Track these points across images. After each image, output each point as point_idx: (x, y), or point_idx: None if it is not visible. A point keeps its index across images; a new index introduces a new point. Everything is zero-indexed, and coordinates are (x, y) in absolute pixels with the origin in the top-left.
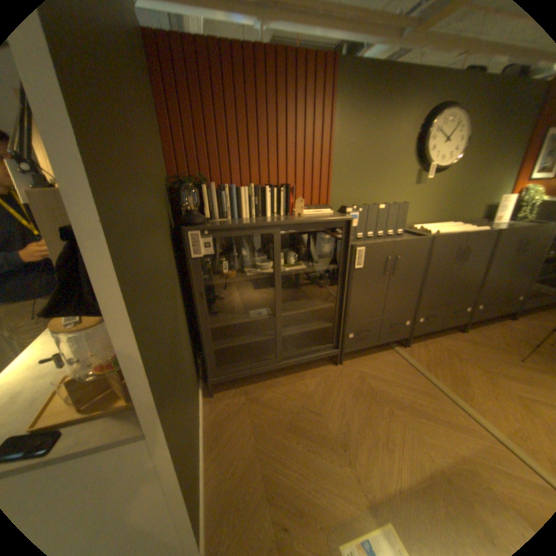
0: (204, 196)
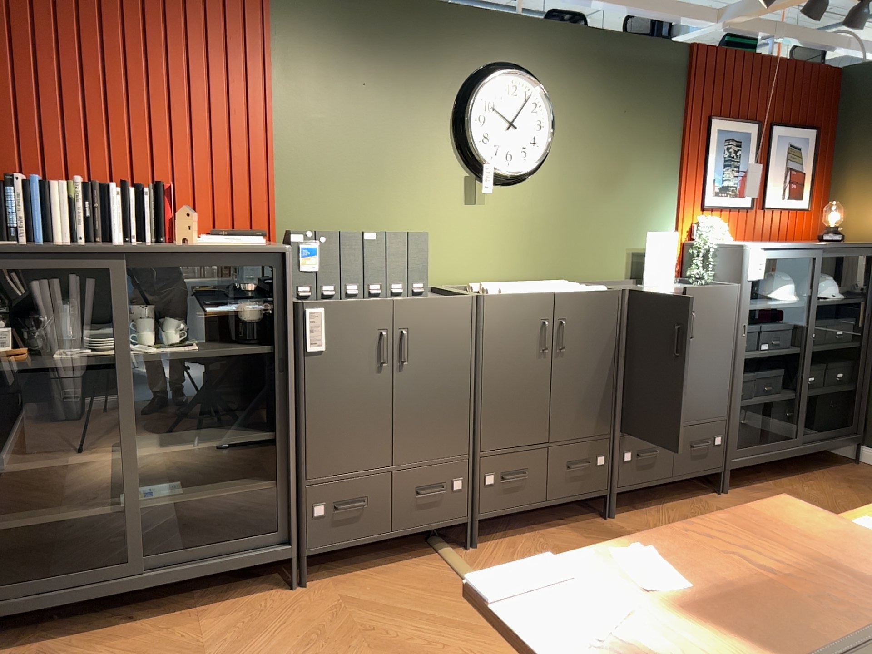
0: None
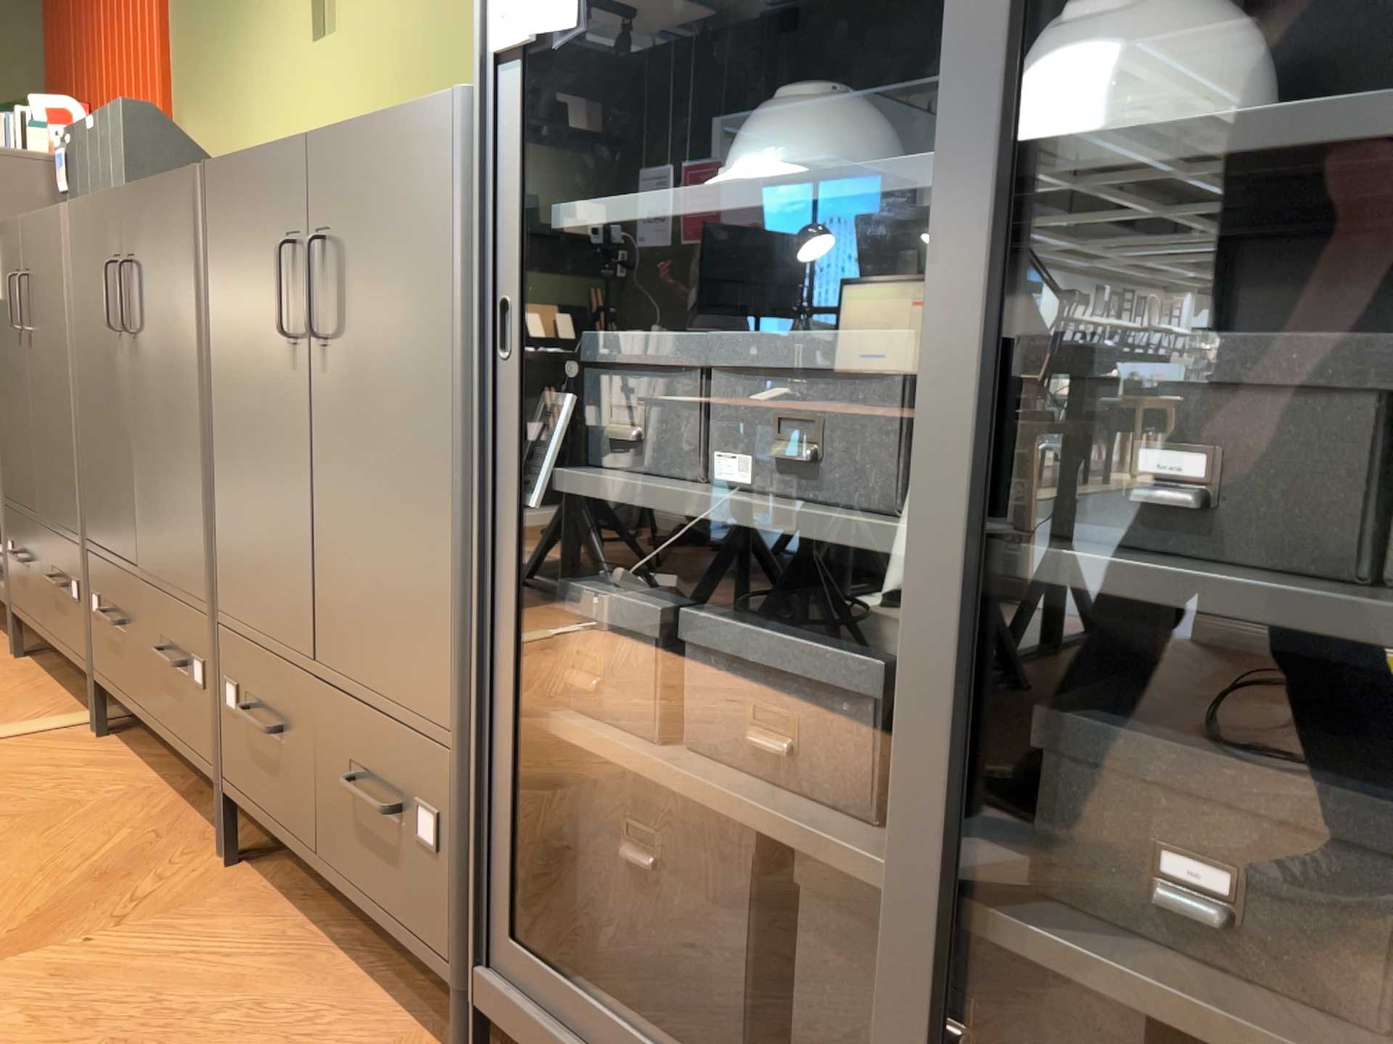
0: None
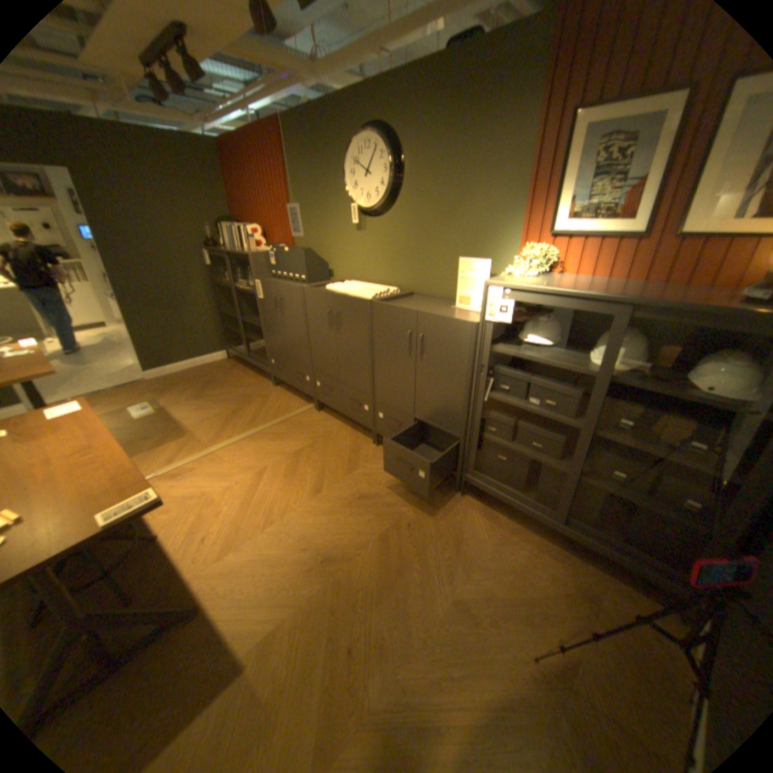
0: (220, 231)
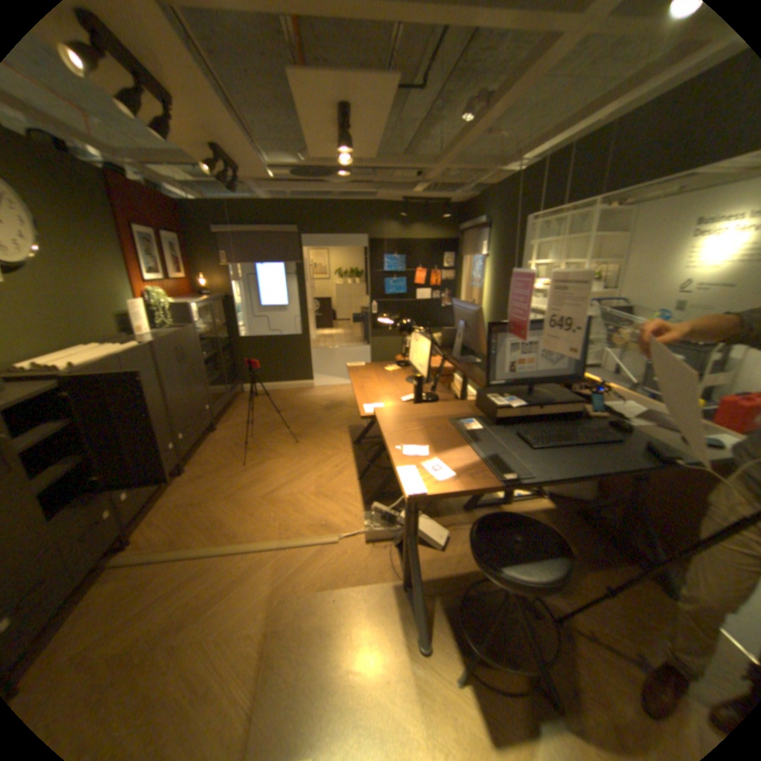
0: None
